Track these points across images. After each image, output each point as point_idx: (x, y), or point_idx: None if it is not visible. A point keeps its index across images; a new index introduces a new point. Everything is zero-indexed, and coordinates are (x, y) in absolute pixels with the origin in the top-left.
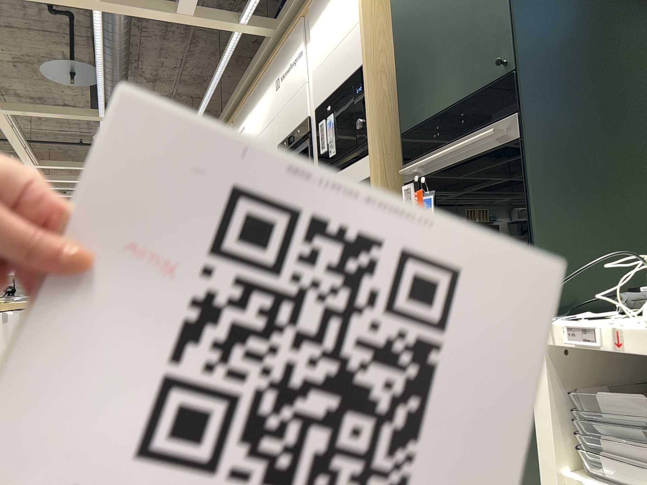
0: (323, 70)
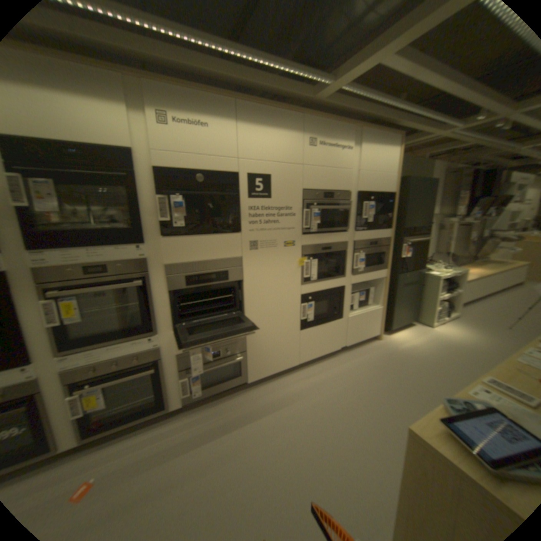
0: (369, 175)
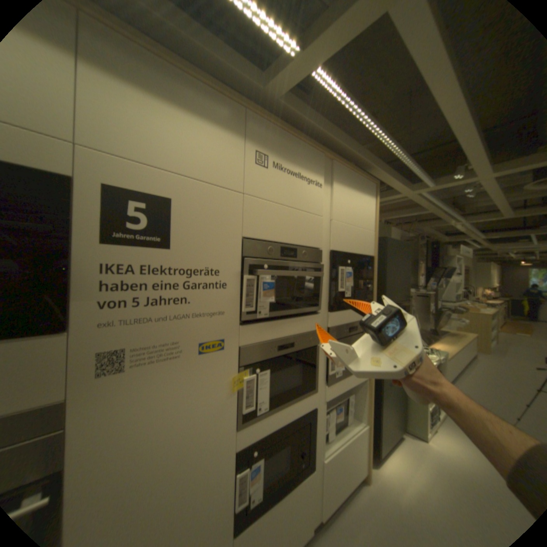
0: (344, 228)
